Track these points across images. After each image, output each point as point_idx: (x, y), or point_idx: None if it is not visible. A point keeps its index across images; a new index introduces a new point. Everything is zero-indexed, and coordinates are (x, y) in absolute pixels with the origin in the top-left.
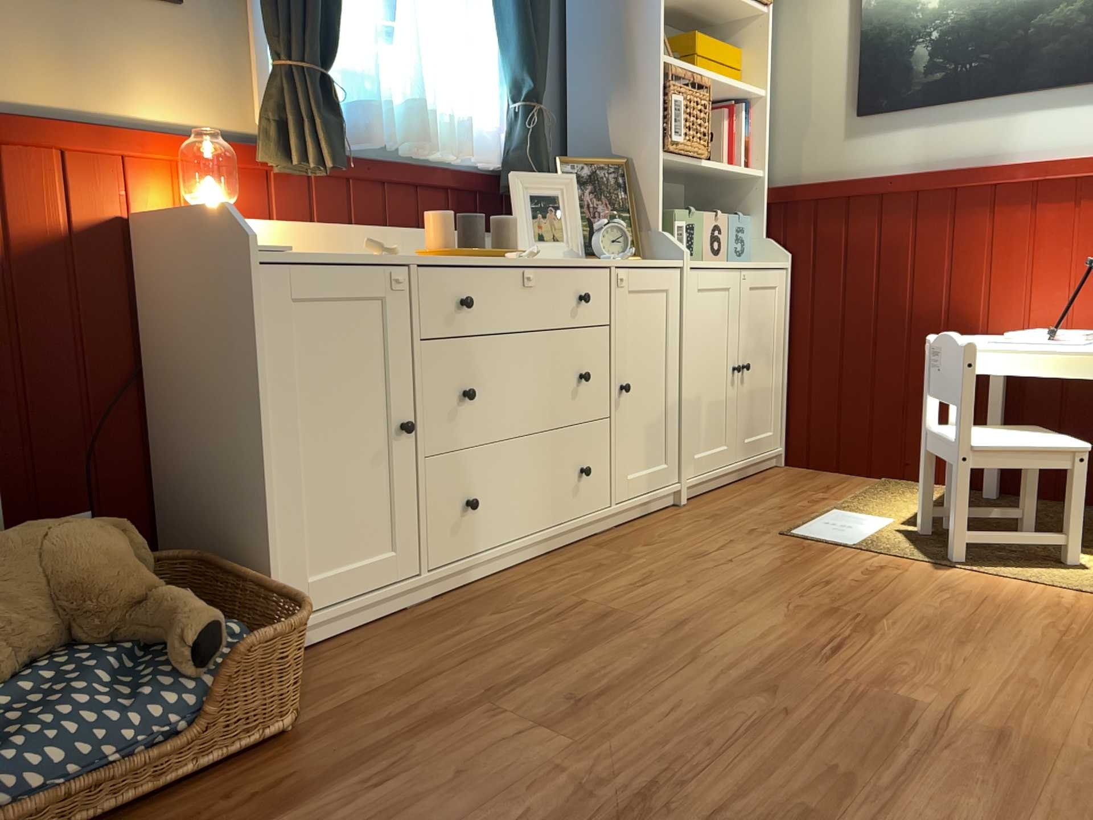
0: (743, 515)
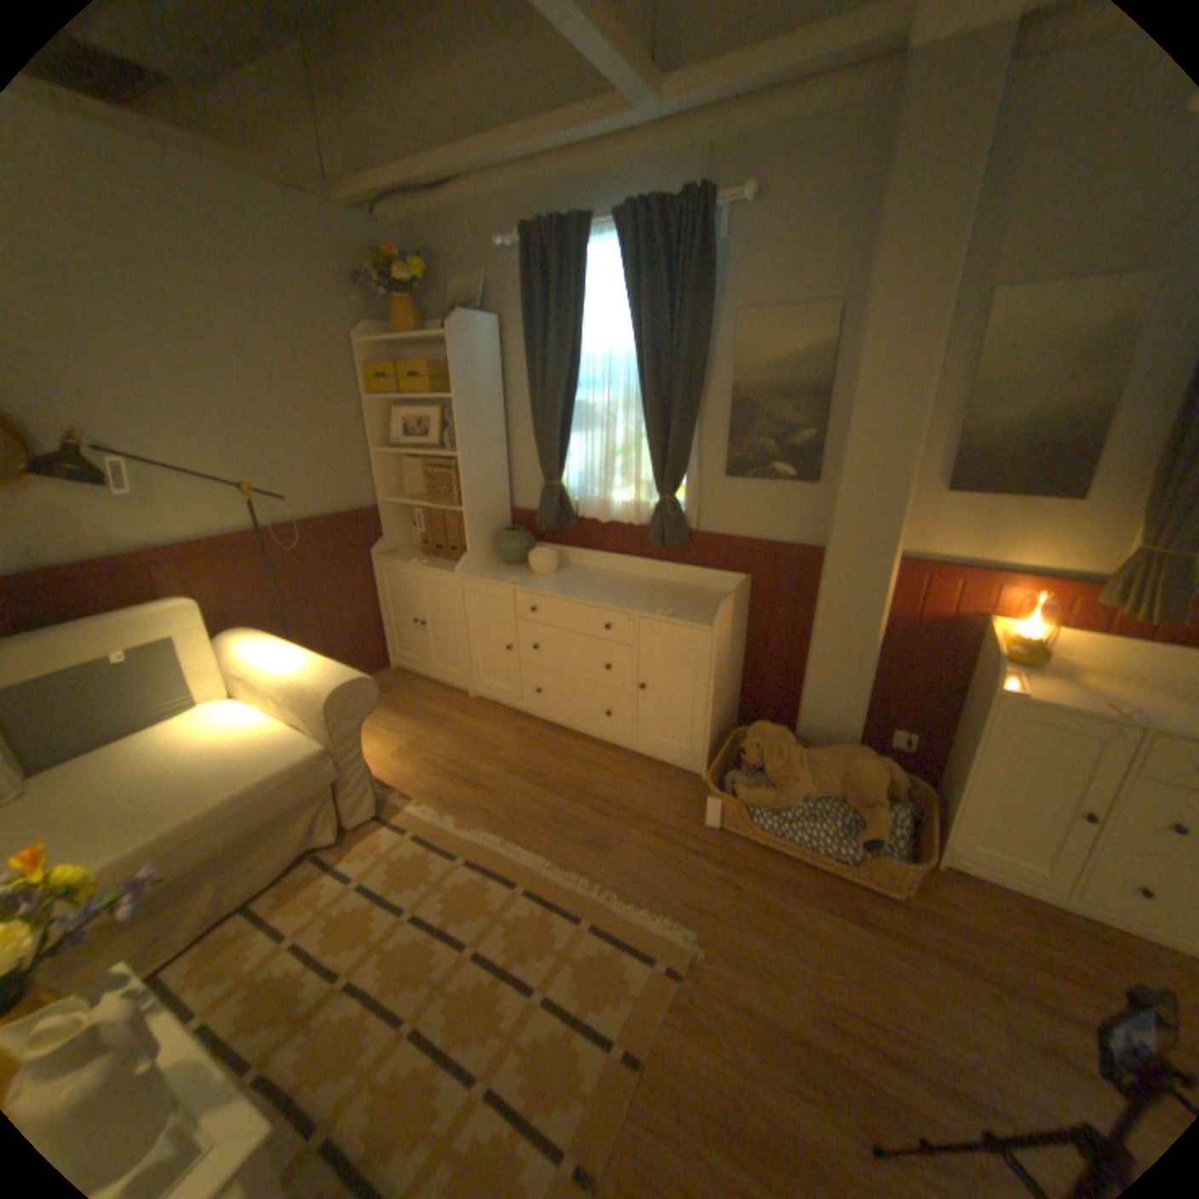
0: None
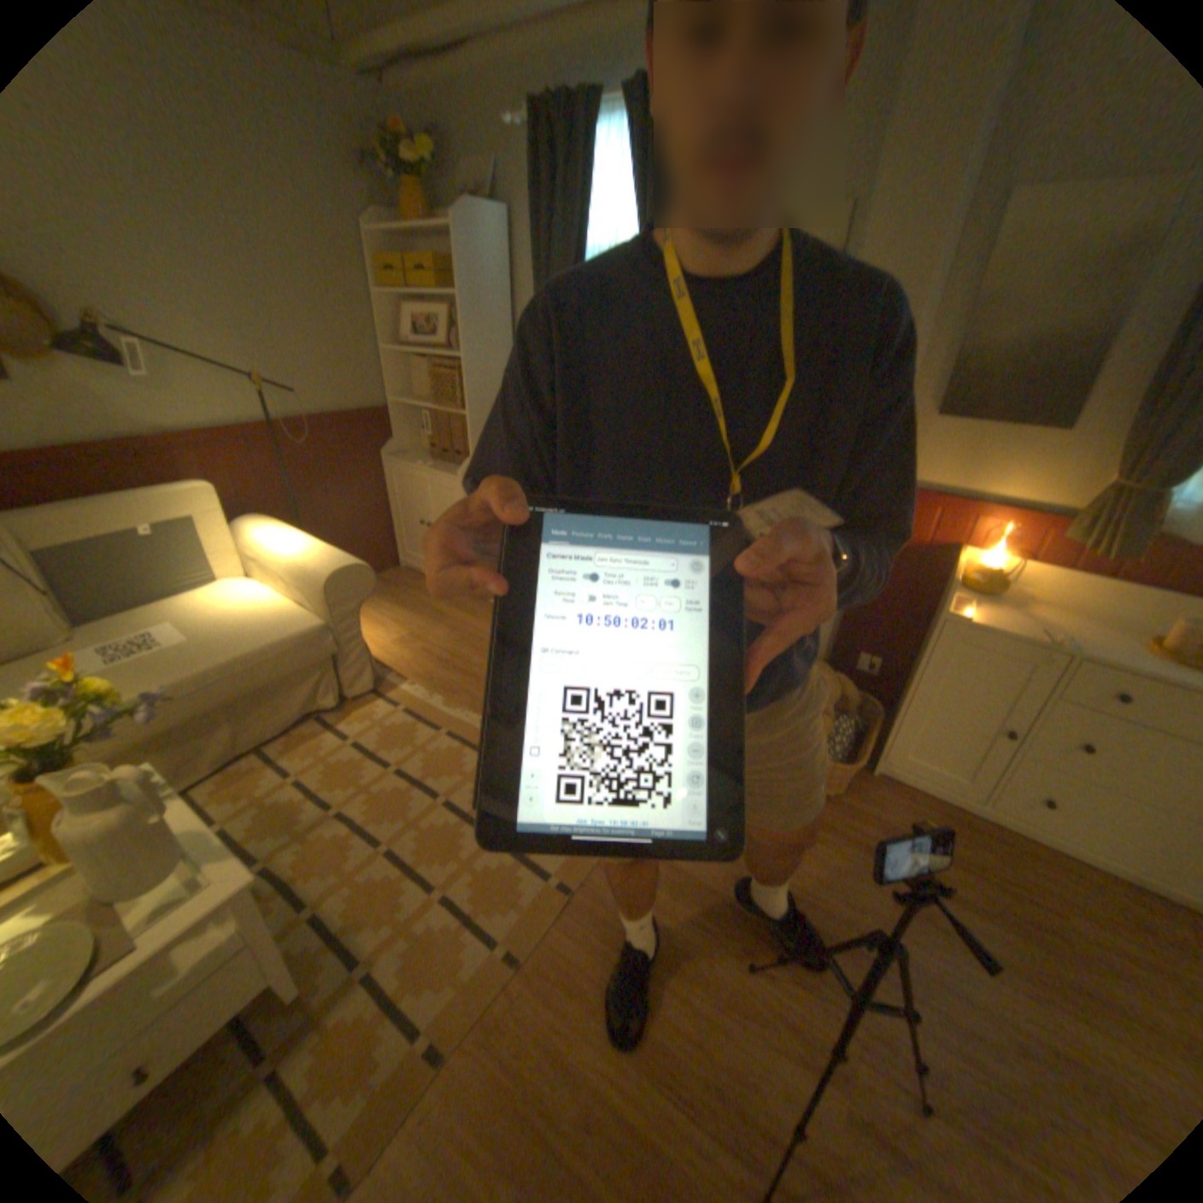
0: None
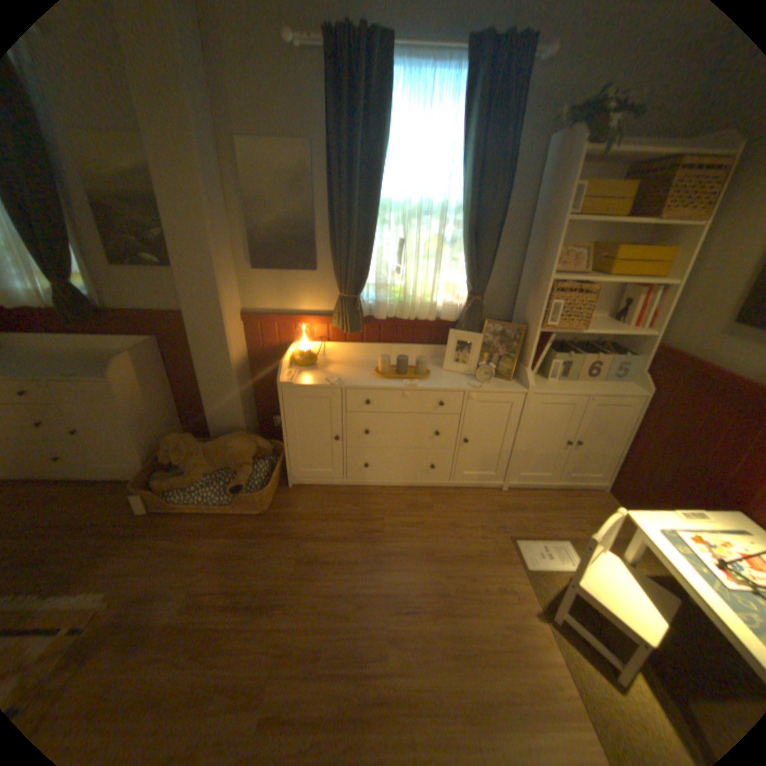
0: (518, 516)
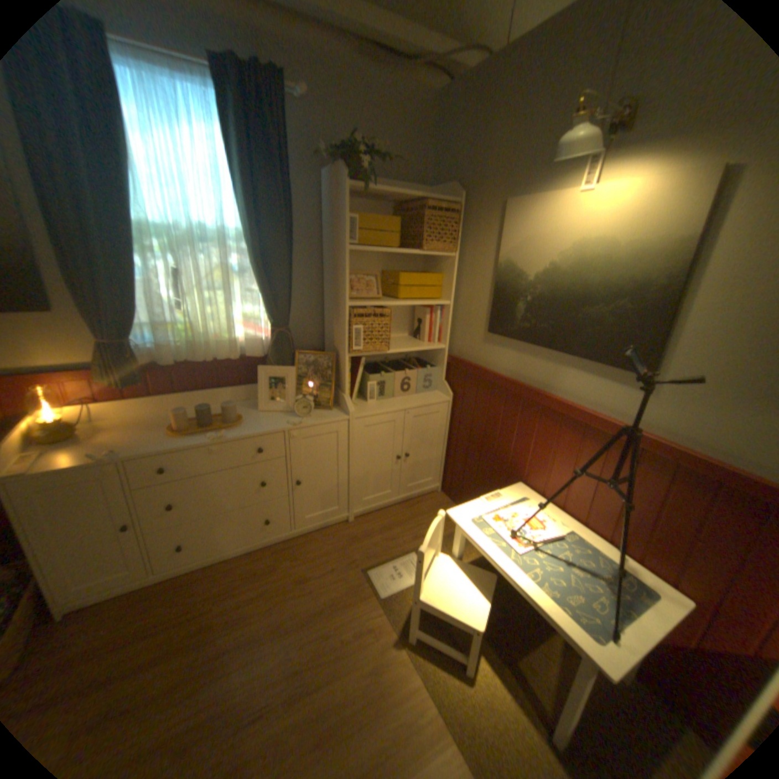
0: (366, 543)
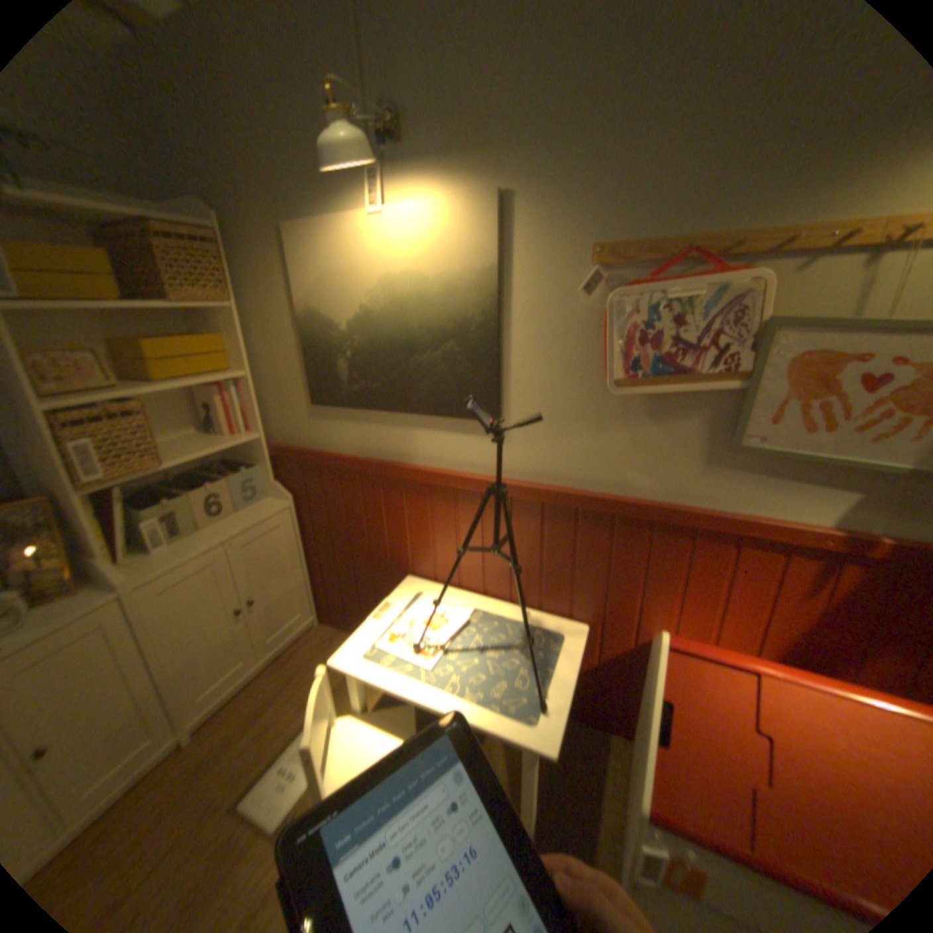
0: (224, 760)
